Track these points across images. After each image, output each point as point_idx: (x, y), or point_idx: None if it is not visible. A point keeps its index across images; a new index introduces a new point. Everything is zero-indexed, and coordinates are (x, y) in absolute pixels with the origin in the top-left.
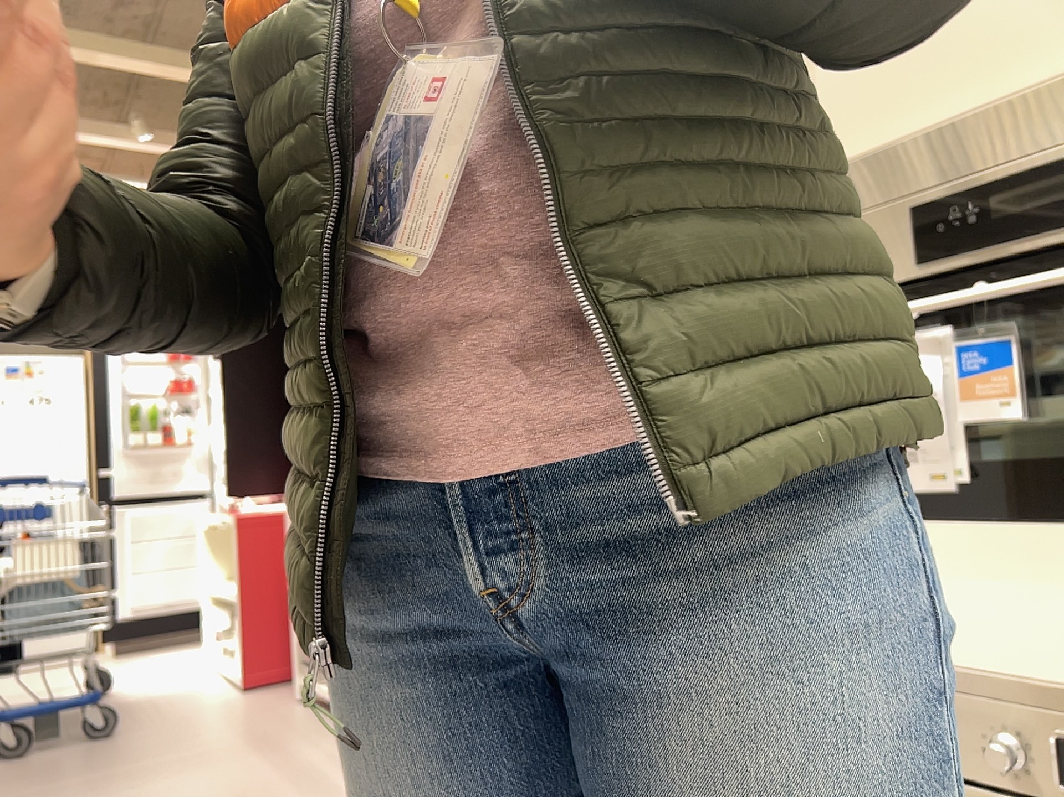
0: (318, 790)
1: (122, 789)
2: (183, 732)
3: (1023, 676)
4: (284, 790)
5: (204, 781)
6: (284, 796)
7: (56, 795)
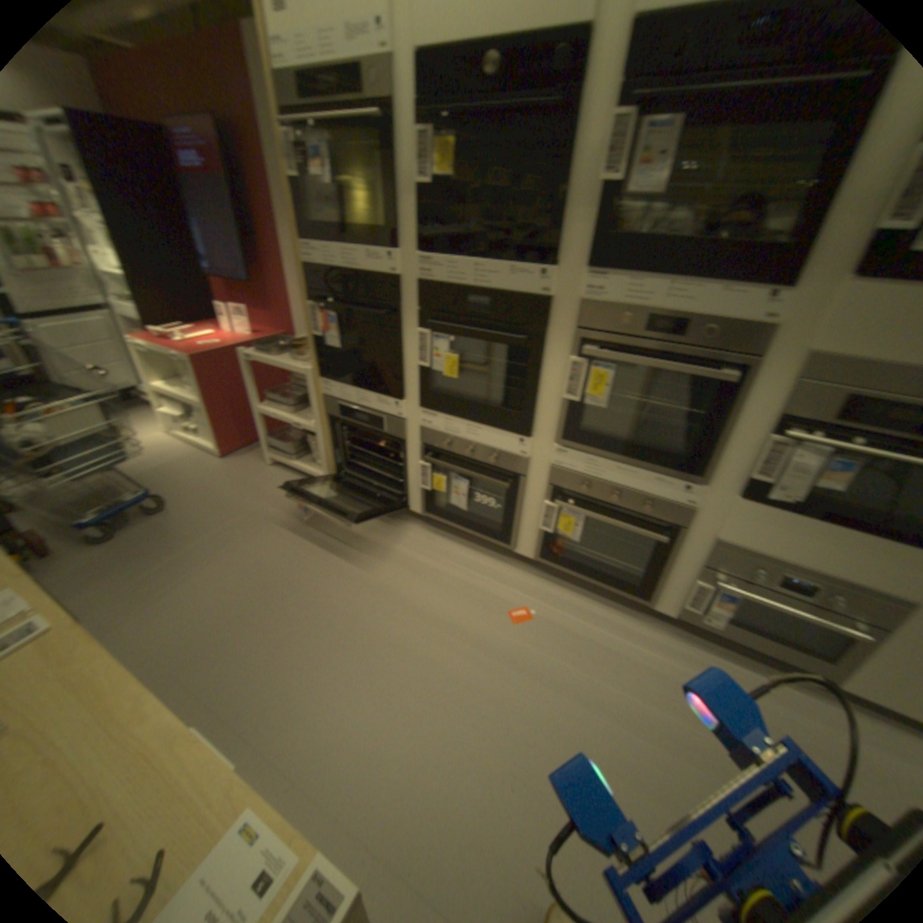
0: (346, 537)
1: (220, 556)
2: (212, 502)
3: (778, 557)
4: (326, 540)
5: (270, 541)
6: (330, 545)
7: (176, 569)
